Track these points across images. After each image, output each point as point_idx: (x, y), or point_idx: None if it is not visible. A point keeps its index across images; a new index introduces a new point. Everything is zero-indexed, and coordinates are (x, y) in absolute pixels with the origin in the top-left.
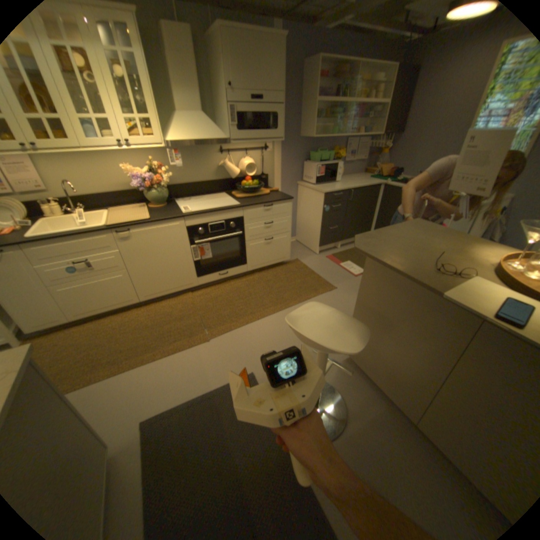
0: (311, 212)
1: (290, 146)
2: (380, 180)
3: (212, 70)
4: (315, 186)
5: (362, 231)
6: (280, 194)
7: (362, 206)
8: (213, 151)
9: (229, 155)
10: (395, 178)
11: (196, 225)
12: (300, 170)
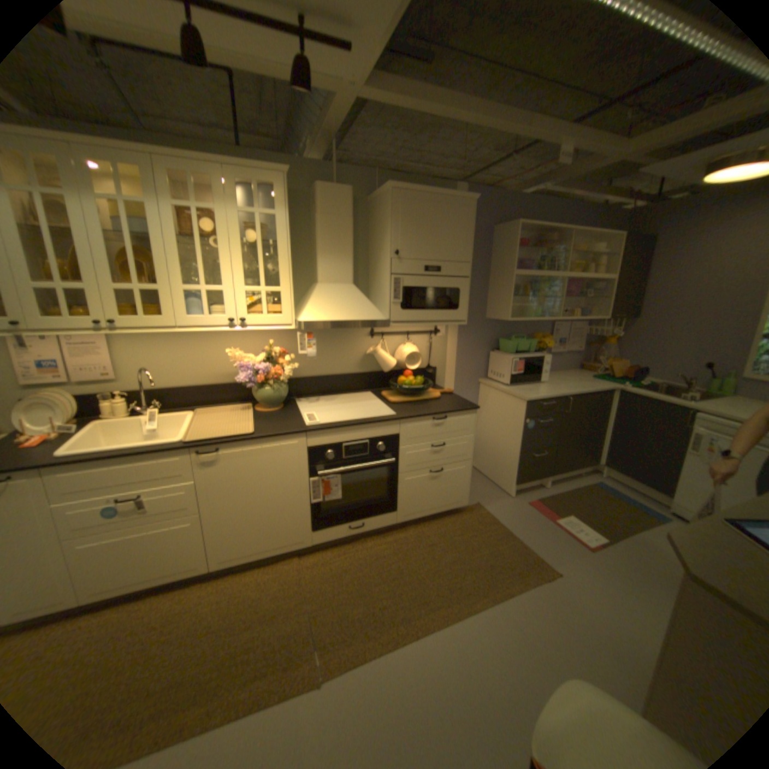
0: (502, 427)
1: (471, 331)
2: (612, 384)
3: (372, 236)
4: (509, 389)
5: (587, 461)
6: (457, 399)
7: (586, 422)
8: (360, 335)
9: (383, 340)
10: (636, 382)
11: (324, 444)
12: (484, 363)
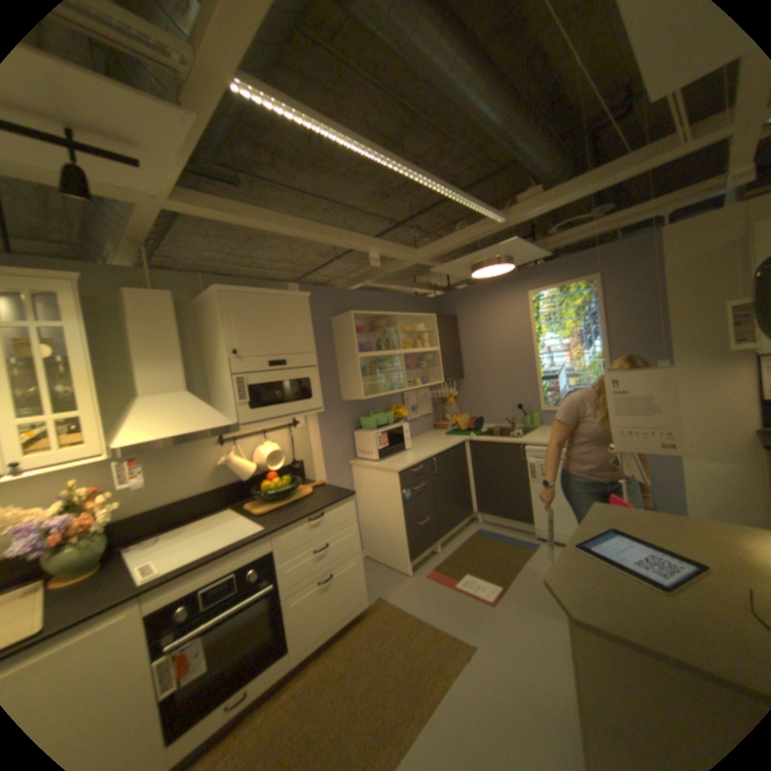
0: (382, 505)
1: (330, 416)
2: (461, 437)
3: (204, 338)
4: (379, 464)
5: (462, 513)
6: (330, 489)
7: (451, 477)
8: (205, 445)
9: (235, 445)
10: (477, 431)
11: (168, 604)
12: (350, 444)
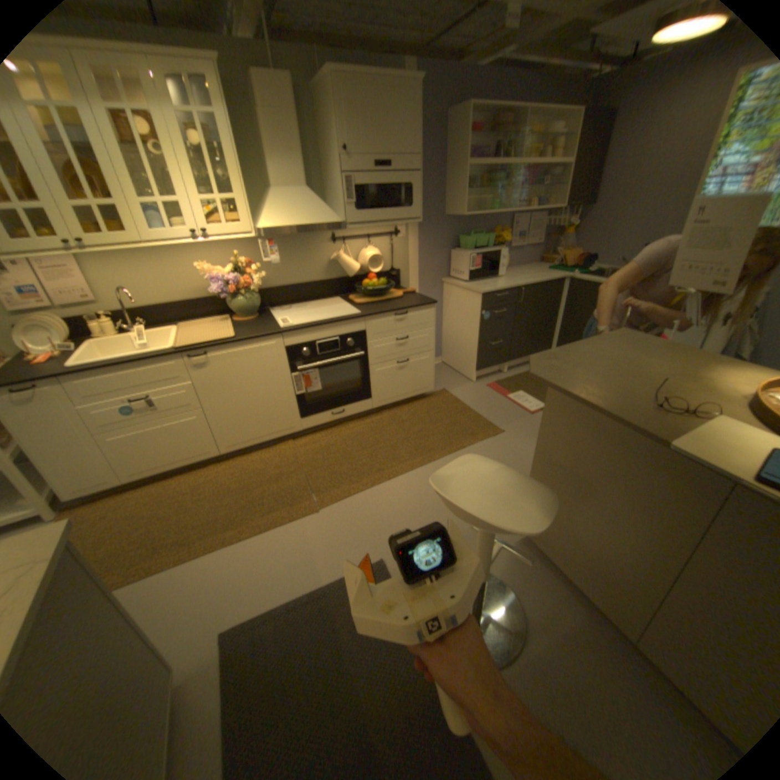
0: (463, 322)
1: (431, 229)
2: (564, 273)
3: (320, 130)
4: (468, 284)
5: (539, 346)
6: (418, 296)
7: (538, 310)
8: (322, 241)
9: (345, 245)
10: (586, 270)
11: (299, 344)
12: (446, 262)
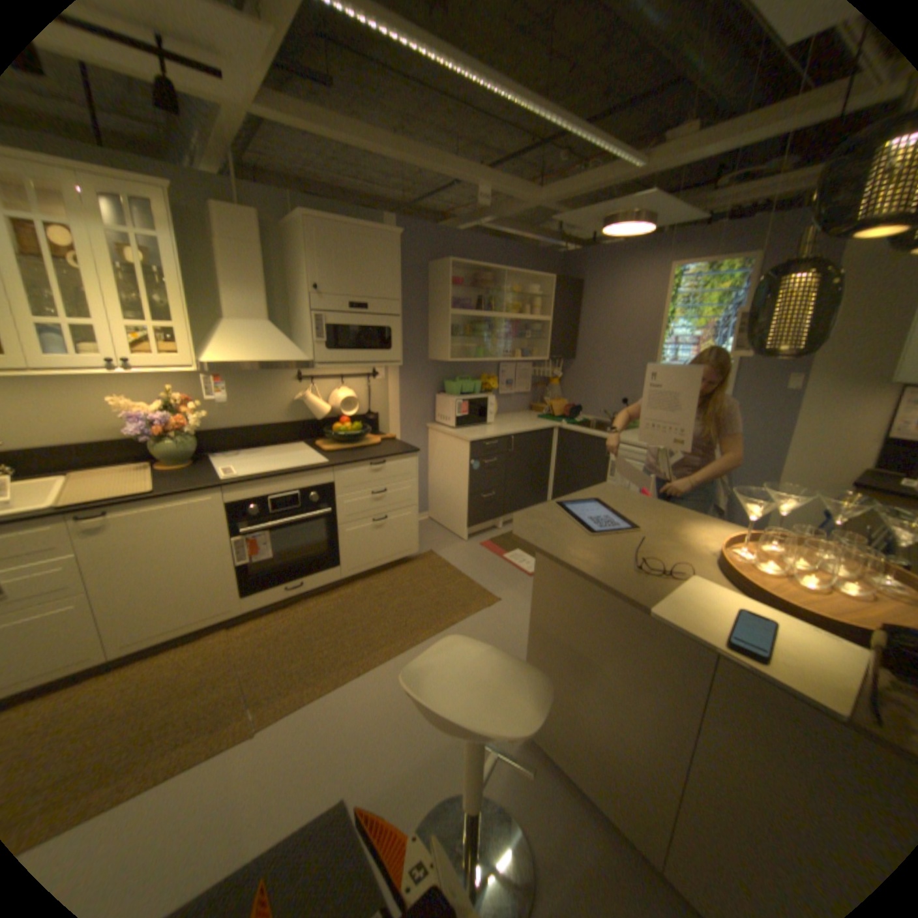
0: (451, 472)
1: (414, 373)
2: (552, 423)
3: (289, 267)
4: (455, 432)
5: (534, 498)
6: (398, 444)
7: (529, 460)
8: (285, 378)
9: (313, 384)
10: (572, 420)
11: (245, 500)
12: (431, 407)
